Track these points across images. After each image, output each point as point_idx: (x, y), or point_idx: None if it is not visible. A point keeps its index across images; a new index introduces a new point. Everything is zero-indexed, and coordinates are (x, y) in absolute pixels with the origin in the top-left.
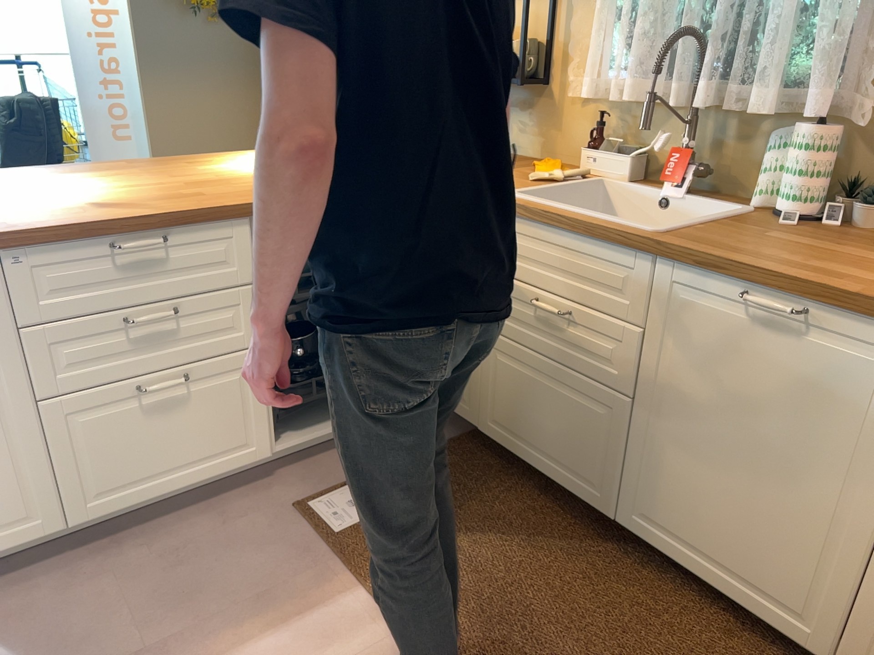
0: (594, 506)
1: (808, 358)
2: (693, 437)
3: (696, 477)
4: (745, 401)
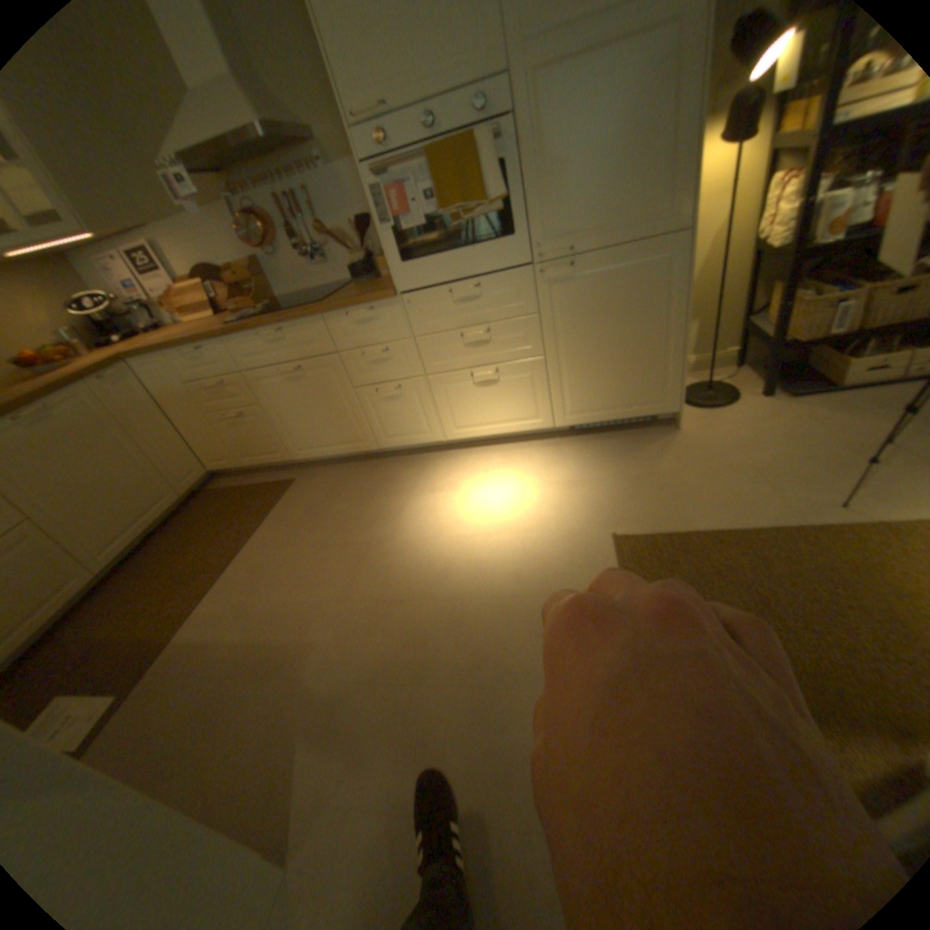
0: (83, 588)
1: (64, 419)
2: (72, 494)
3: (93, 506)
4: (68, 457)
